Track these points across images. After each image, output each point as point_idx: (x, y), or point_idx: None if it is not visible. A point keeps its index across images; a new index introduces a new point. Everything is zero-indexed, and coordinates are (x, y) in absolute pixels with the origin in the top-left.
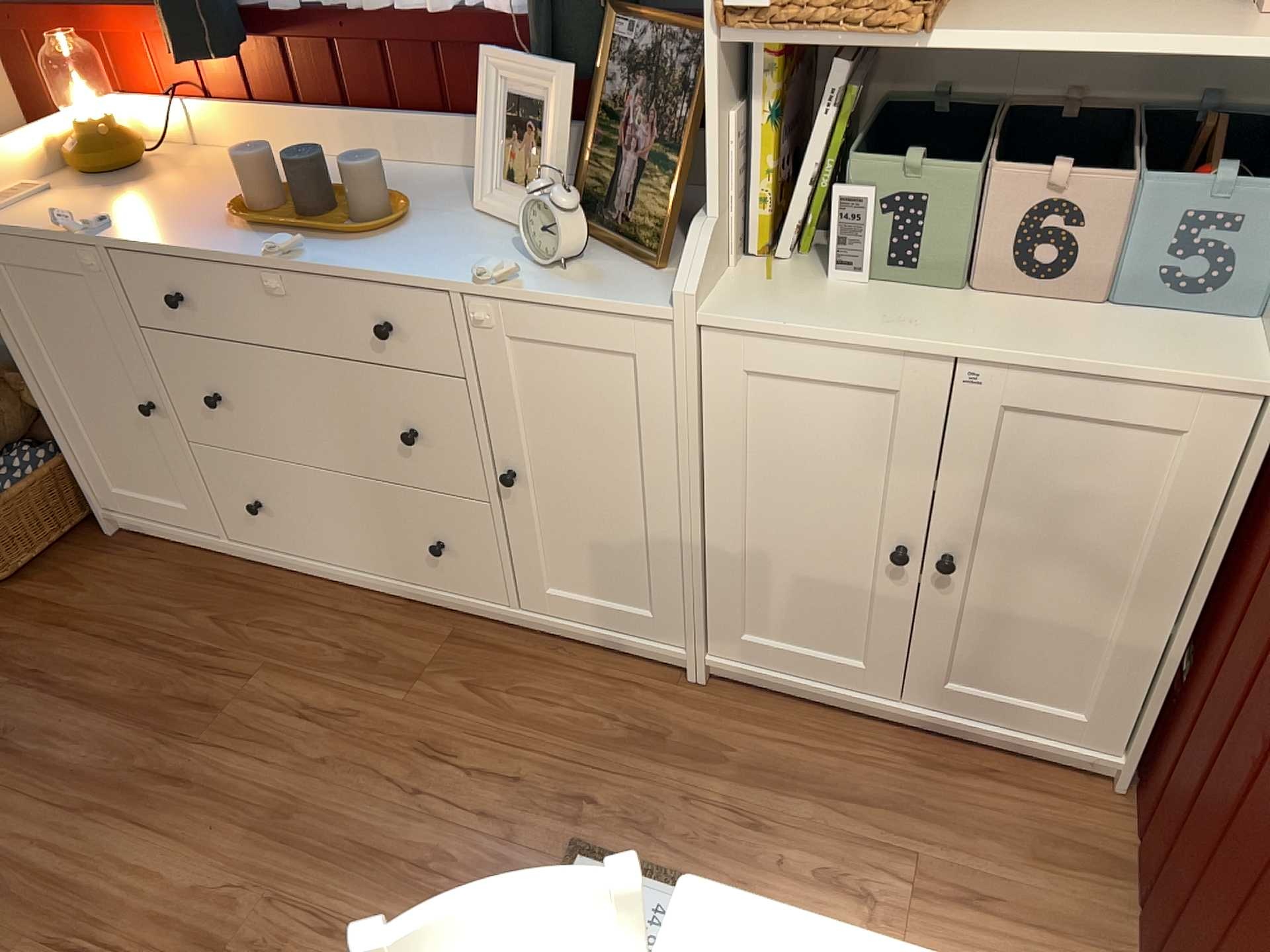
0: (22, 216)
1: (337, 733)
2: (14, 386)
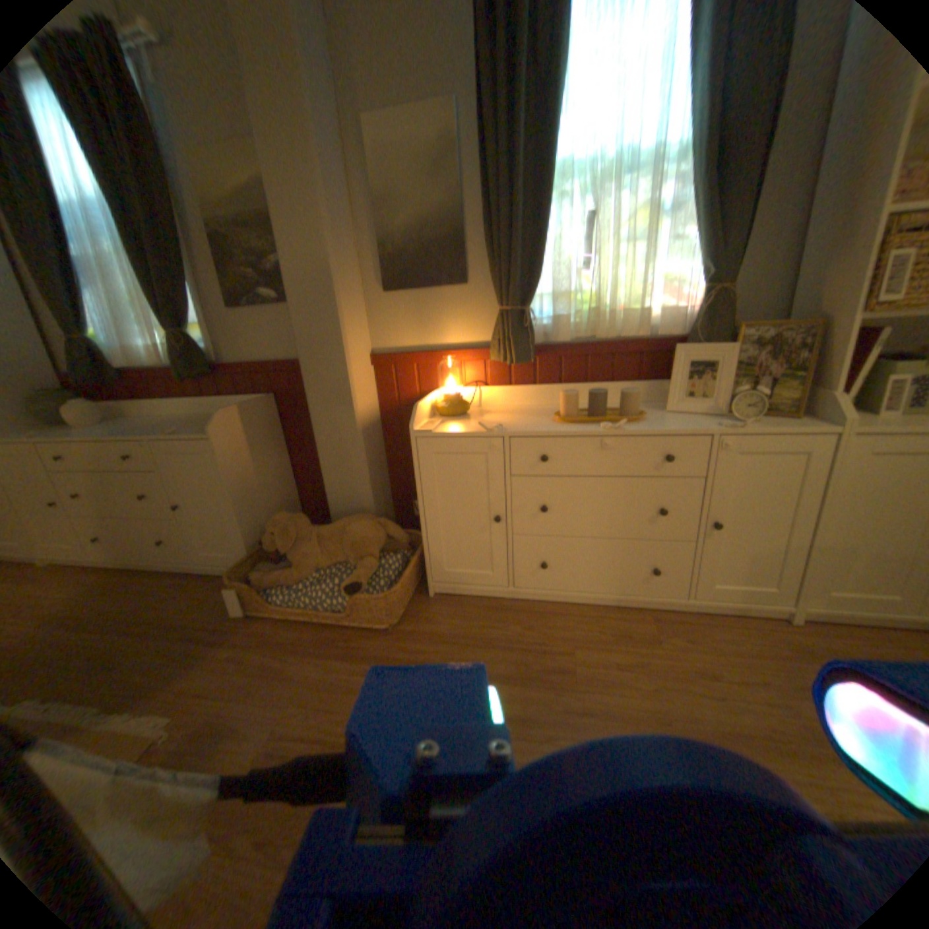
0: (436, 427)
1: (647, 680)
2: (375, 523)
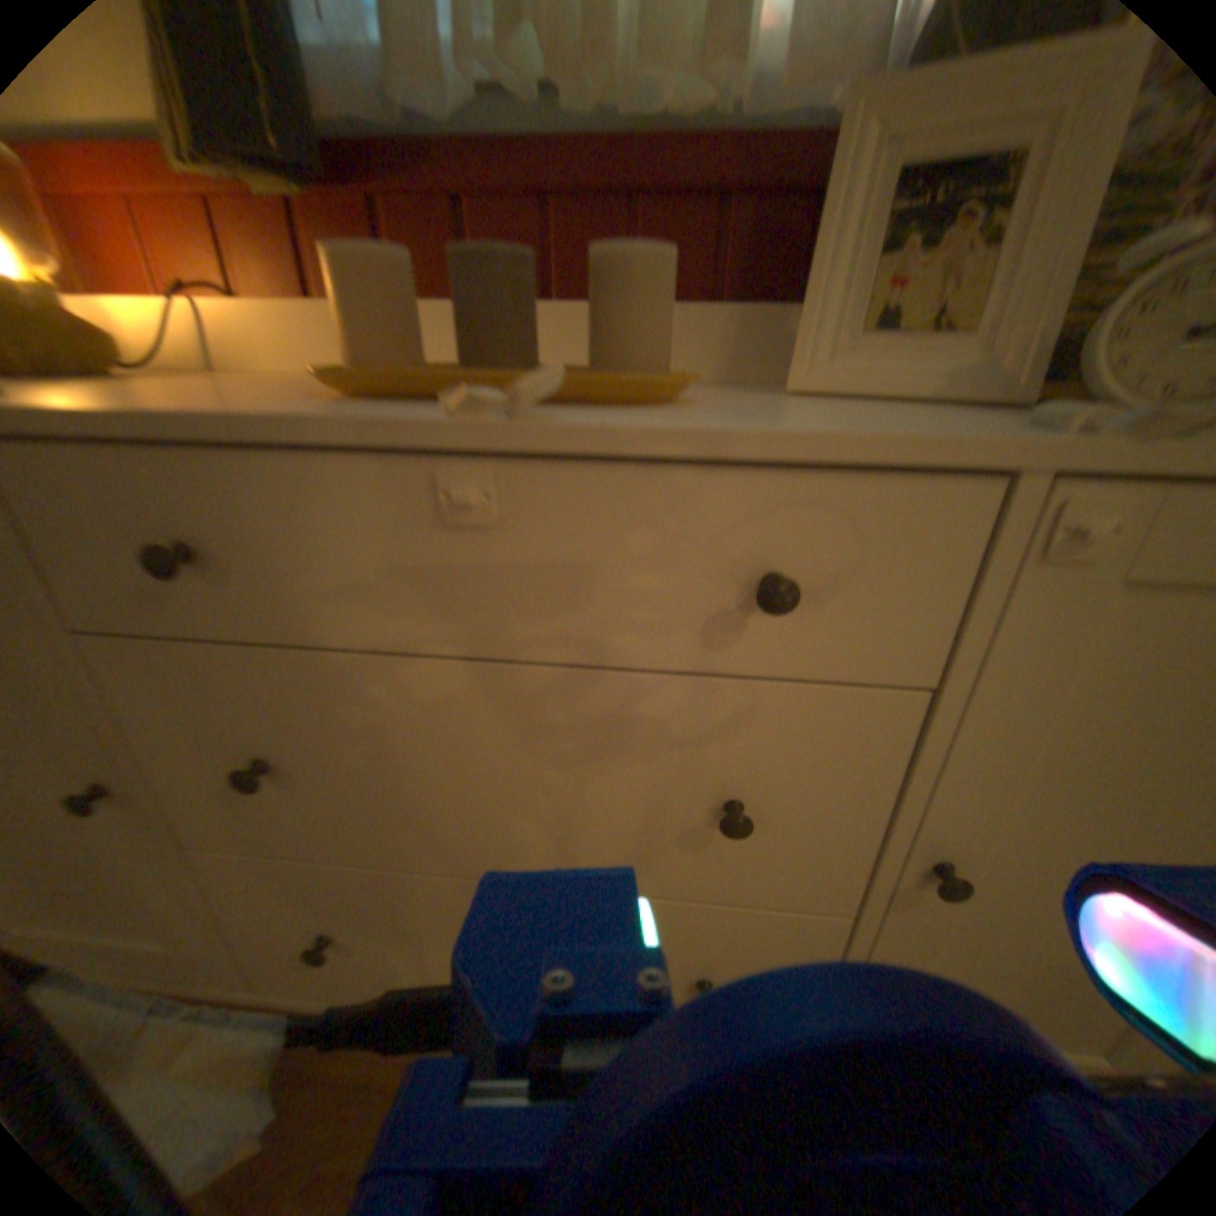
0: None
1: None
2: None
